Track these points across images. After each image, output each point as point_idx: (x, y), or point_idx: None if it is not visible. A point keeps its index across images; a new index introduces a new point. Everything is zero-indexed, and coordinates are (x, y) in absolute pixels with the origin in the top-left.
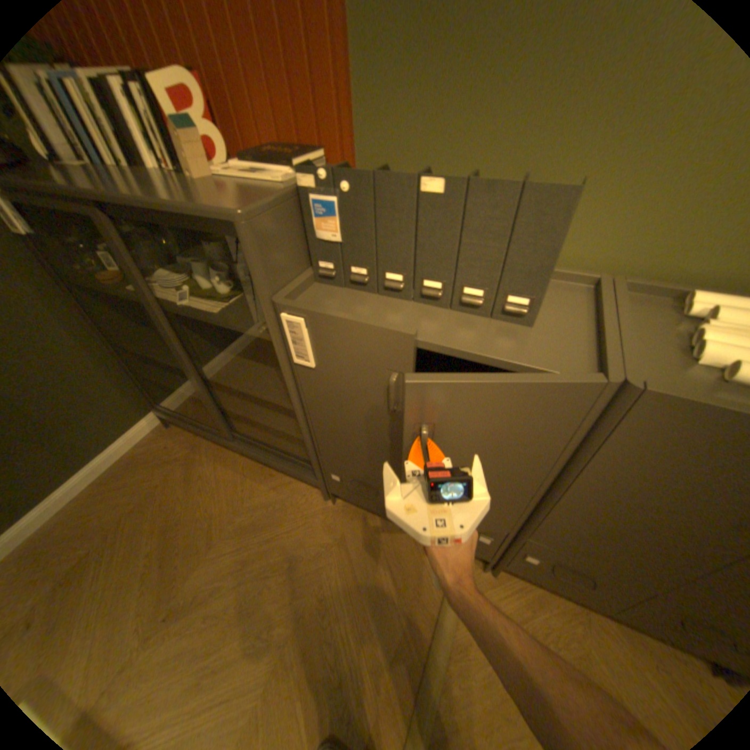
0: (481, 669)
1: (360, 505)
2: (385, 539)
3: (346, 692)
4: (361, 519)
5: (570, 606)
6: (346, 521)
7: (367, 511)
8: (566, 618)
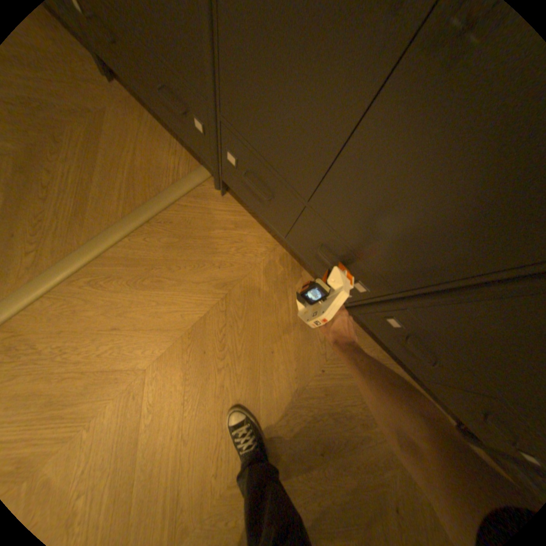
0: (168, 237)
1: (134, 95)
2: (143, 130)
3: (47, 205)
4: (128, 106)
5: (266, 235)
6: (113, 101)
7: (138, 103)
8: (258, 240)
